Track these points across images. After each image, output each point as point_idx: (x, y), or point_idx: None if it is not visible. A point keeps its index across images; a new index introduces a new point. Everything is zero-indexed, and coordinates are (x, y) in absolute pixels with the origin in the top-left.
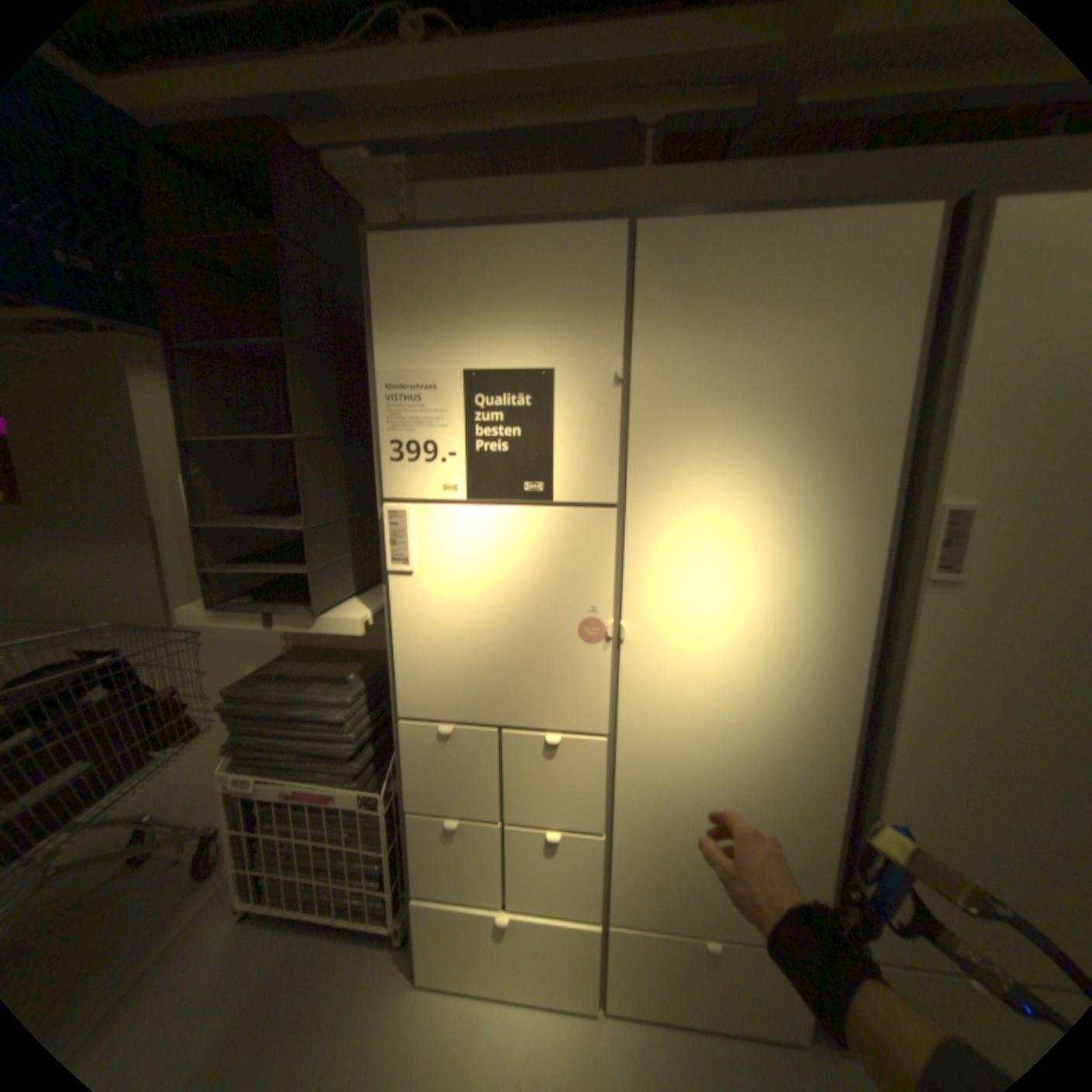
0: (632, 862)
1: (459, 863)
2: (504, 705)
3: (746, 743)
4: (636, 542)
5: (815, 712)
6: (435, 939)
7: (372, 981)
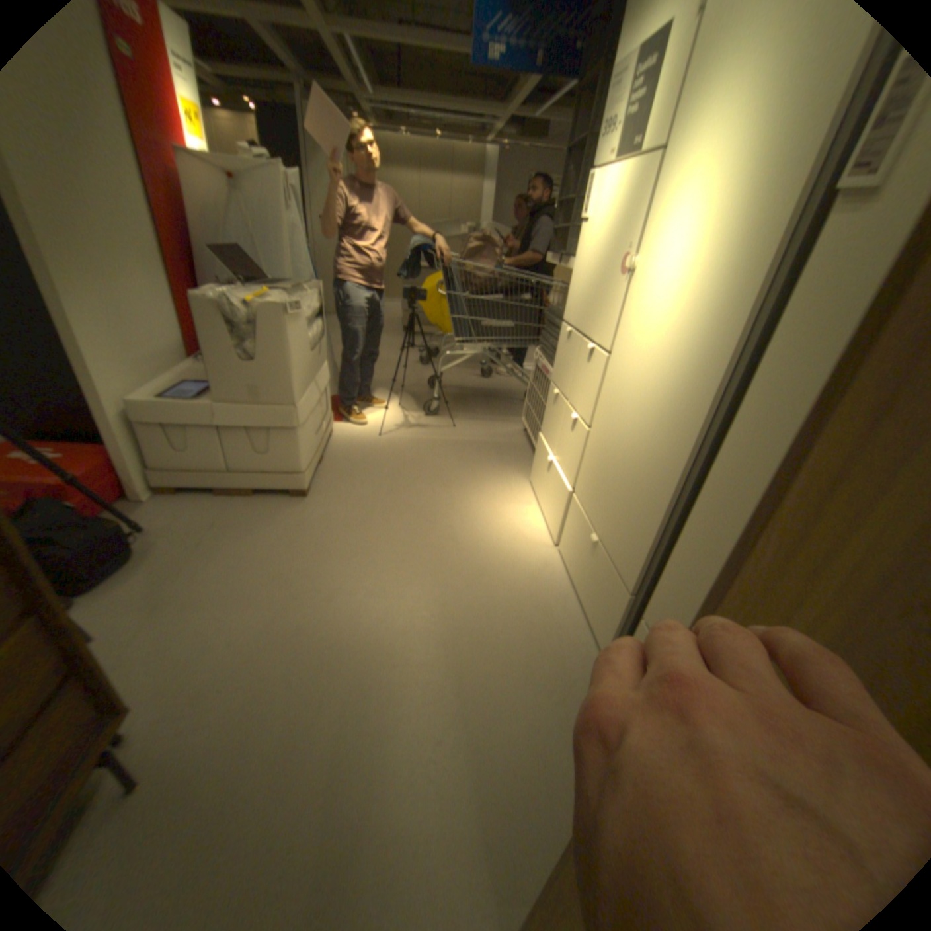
0: (590, 452)
1: (552, 417)
2: (587, 317)
3: (655, 379)
4: (663, 177)
5: (698, 360)
6: (538, 458)
7: (524, 468)
